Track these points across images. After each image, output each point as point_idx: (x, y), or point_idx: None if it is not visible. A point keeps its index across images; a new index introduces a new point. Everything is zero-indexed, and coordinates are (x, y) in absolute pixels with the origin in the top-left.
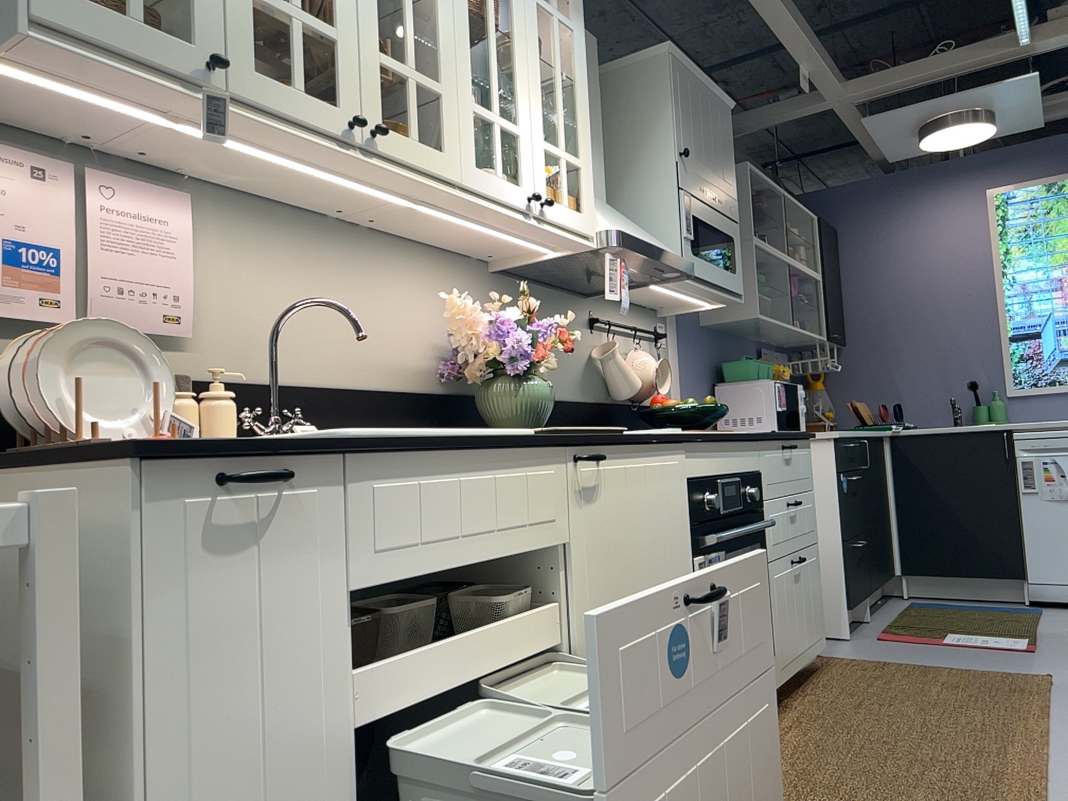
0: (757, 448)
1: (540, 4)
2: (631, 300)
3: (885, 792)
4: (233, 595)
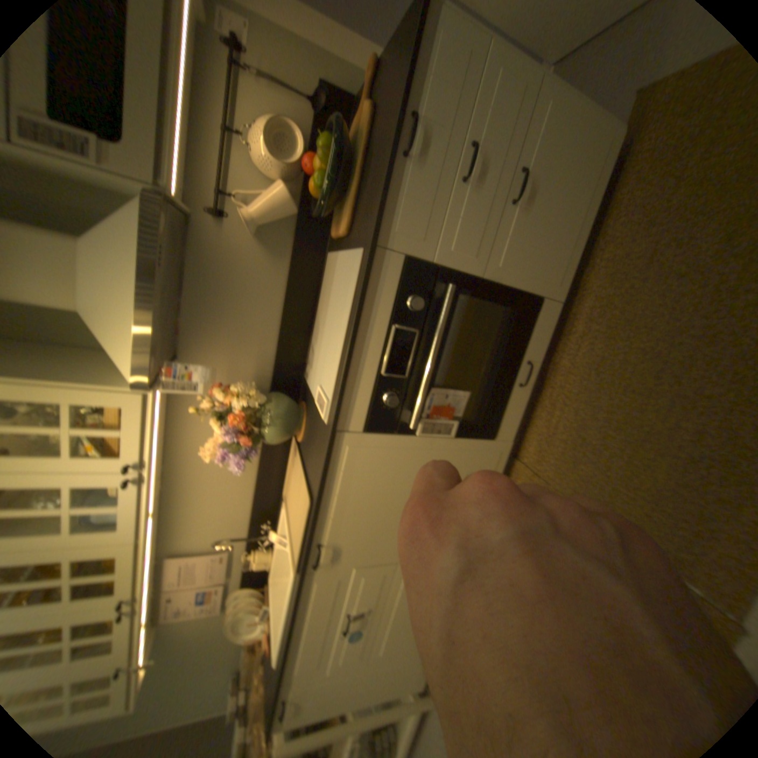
0: (381, 258)
1: None
2: (190, 114)
3: (635, 462)
4: (313, 701)
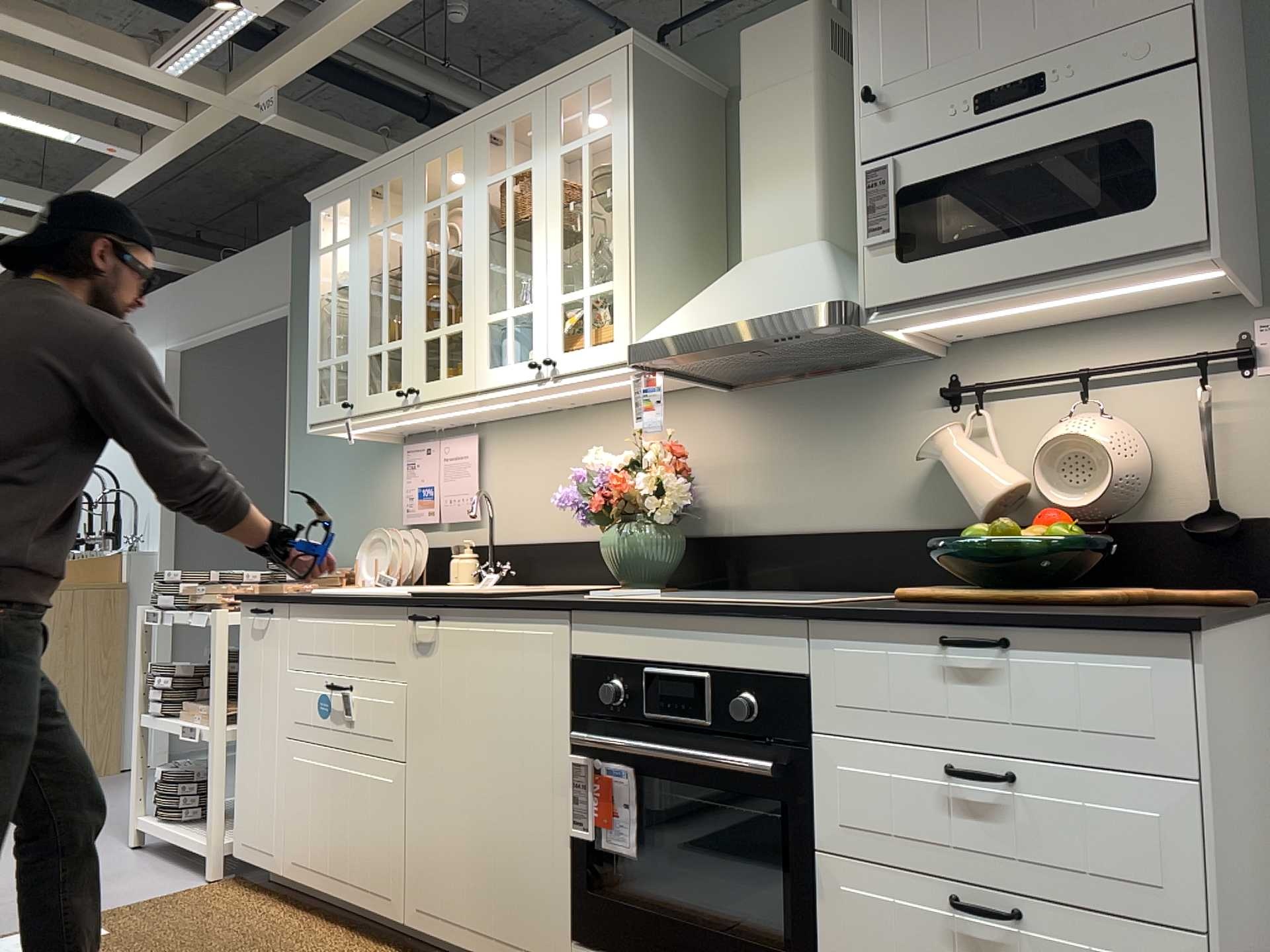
0: (792, 631)
1: (562, 154)
2: (1084, 317)
3: None
4: (258, 656)
